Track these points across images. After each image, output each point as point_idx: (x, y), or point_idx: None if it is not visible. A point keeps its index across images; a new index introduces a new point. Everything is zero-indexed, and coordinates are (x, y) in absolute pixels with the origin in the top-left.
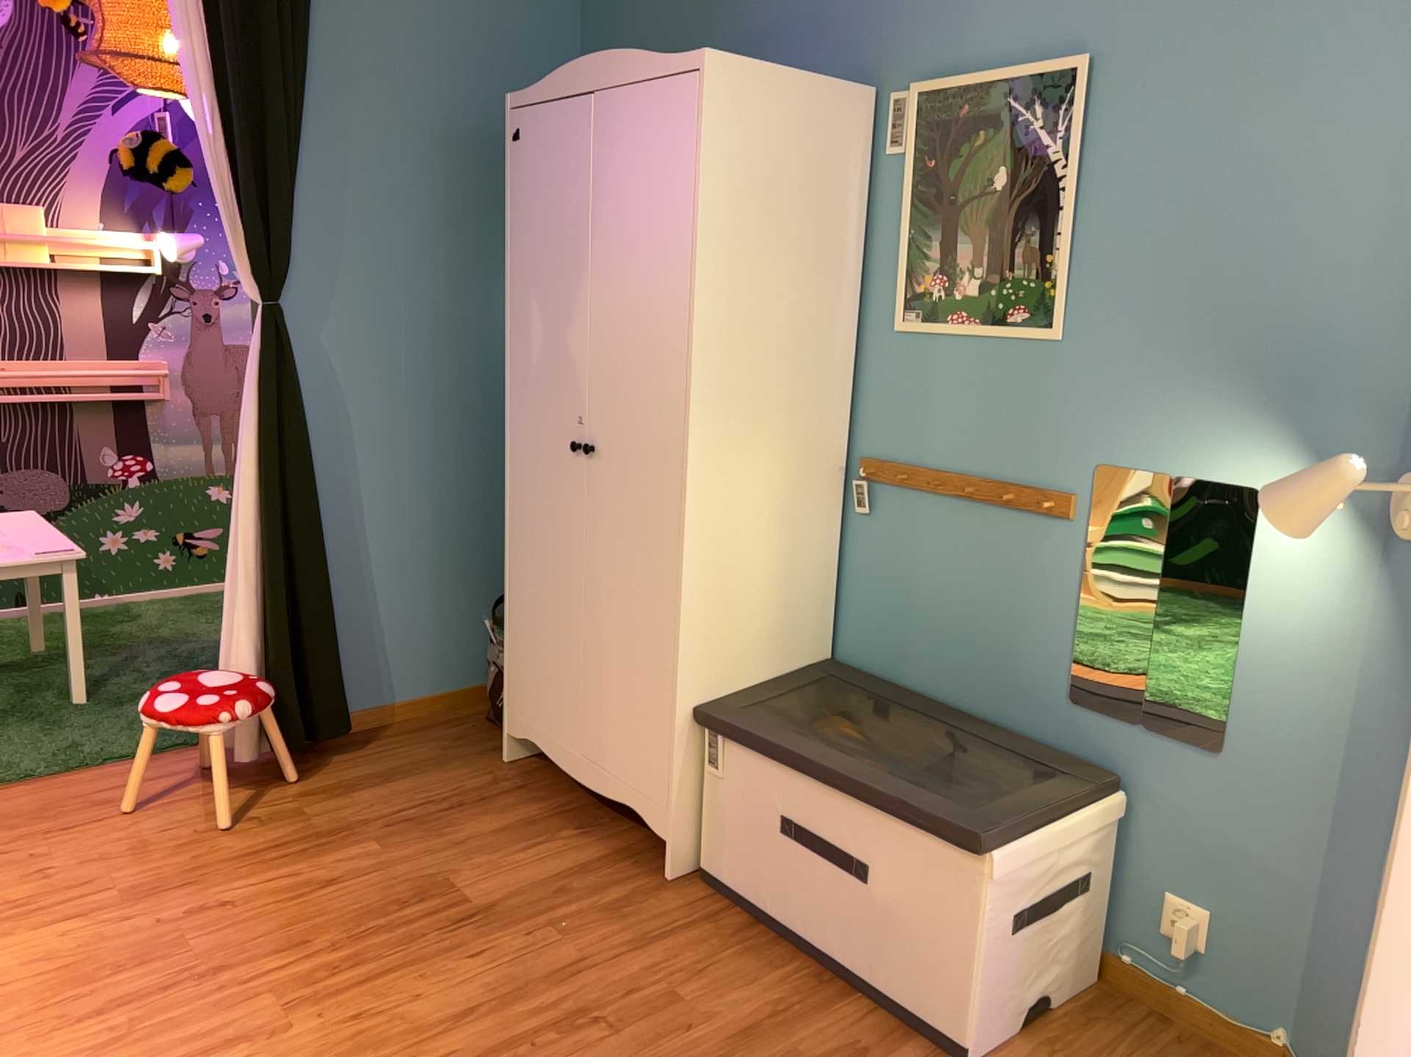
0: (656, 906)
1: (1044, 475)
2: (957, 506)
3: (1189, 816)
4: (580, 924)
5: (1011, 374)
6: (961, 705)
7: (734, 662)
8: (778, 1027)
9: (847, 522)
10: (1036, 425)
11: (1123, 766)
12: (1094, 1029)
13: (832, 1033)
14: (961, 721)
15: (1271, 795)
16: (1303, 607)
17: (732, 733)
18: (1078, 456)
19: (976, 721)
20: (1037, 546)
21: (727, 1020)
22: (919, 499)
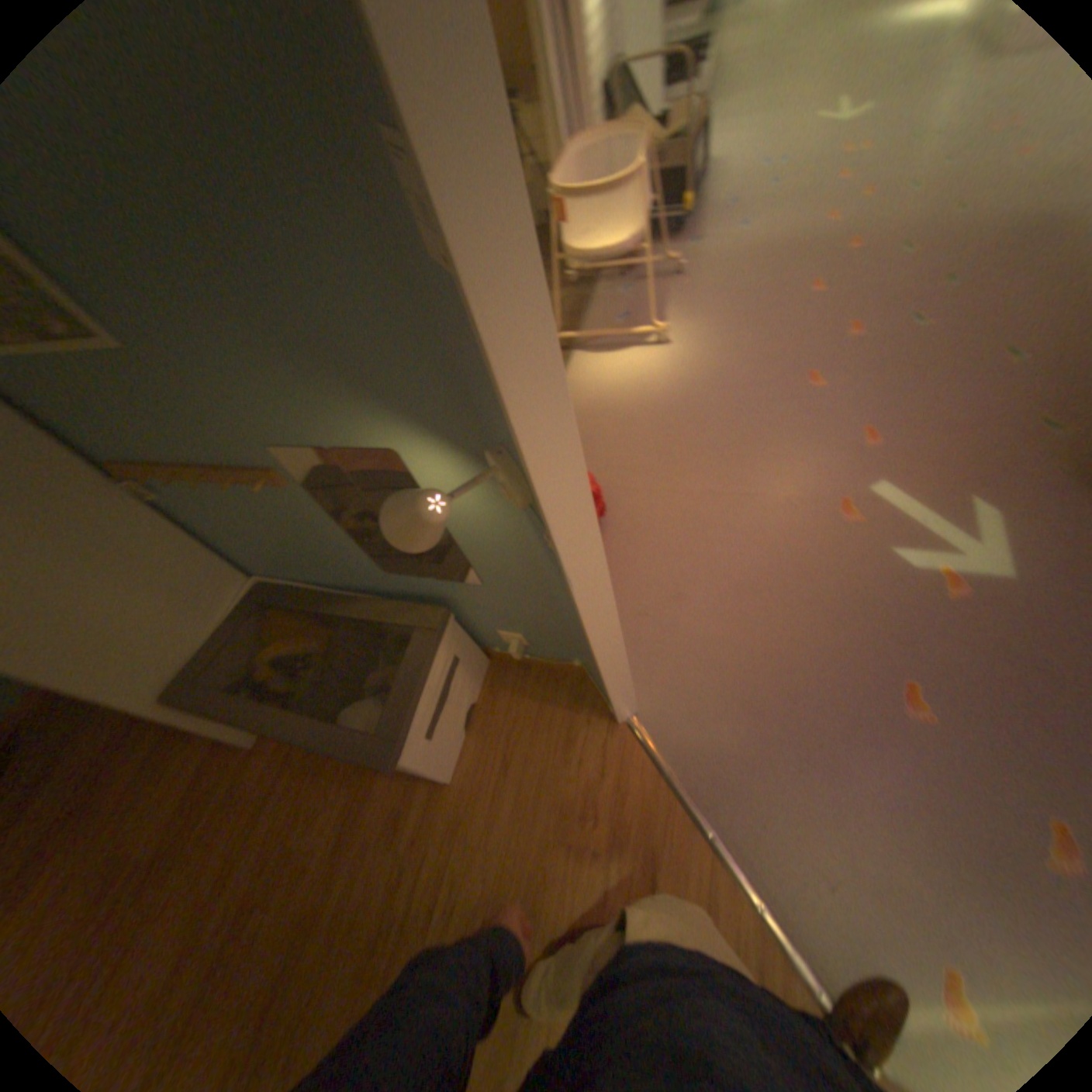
0: (248, 779)
1: (234, 458)
2: (201, 485)
3: (484, 606)
4: (210, 832)
5: (115, 382)
6: (328, 580)
7: (157, 657)
8: (346, 831)
9: (147, 503)
10: (184, 422)
11: (435, 593)
12: (496, 703)
13: (374, 813)
14: (333, 596)
15: (519, 595)
16: (475, 515)
17: (192, 714)
18: (241, 441)
19: (342, 584)
20: (279, 502)
21: (318, 849)
22: (172, 483)
